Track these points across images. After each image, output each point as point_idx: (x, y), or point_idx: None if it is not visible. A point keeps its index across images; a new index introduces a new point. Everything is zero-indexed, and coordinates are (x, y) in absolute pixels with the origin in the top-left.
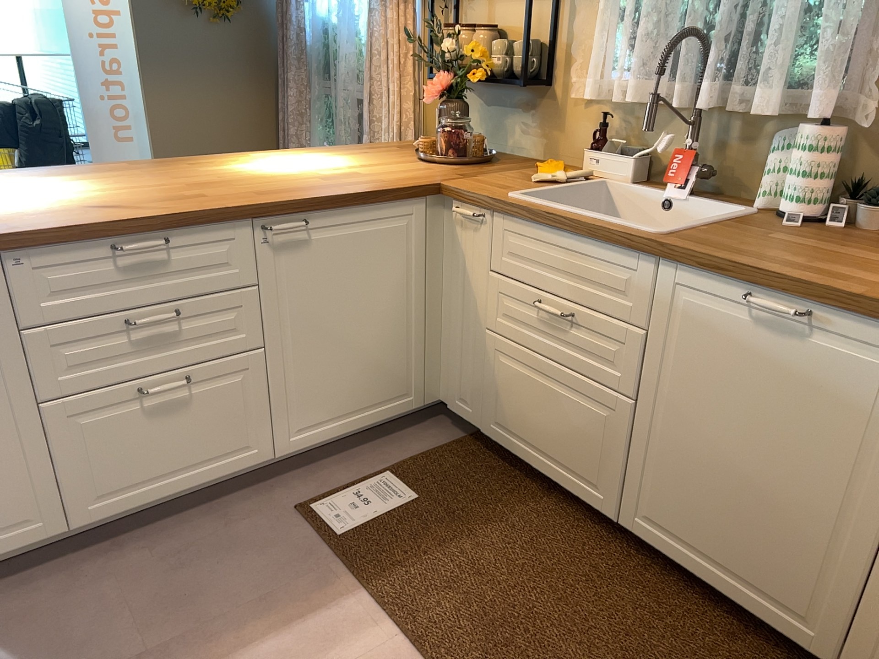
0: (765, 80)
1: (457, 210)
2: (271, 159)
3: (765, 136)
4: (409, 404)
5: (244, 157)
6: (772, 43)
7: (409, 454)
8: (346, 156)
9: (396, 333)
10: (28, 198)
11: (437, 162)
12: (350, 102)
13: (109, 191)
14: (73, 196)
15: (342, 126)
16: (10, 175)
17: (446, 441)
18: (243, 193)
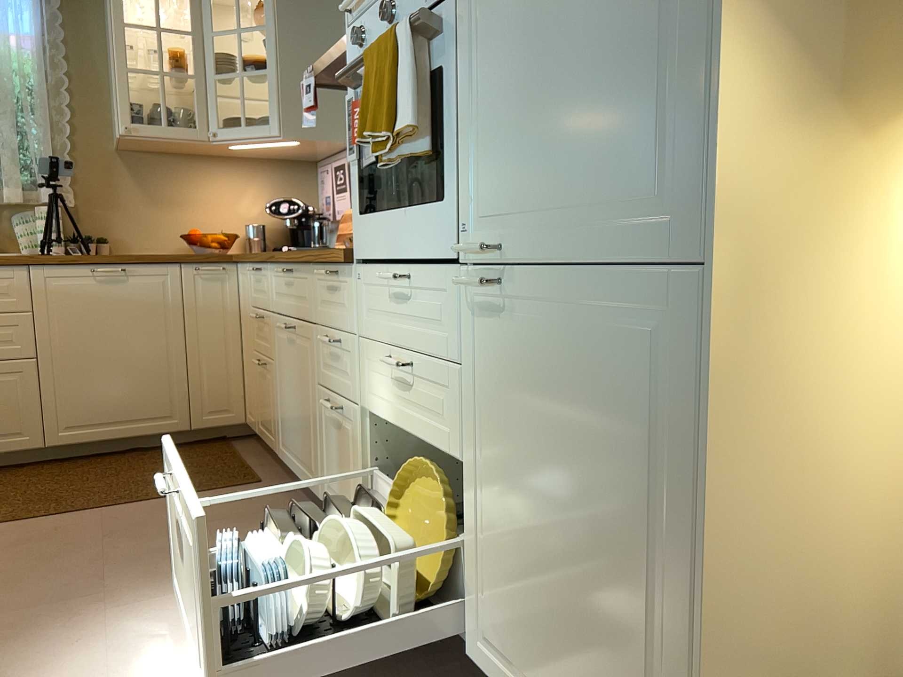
0: (7, 183)
1: None
2: None
3: (6, 217)
4: None
5: None
6: (5, 163)
7: None
8: None
9: None
10: None
11: None
12: None
13: None
14: None
15: None
16: None
17: None
18: None
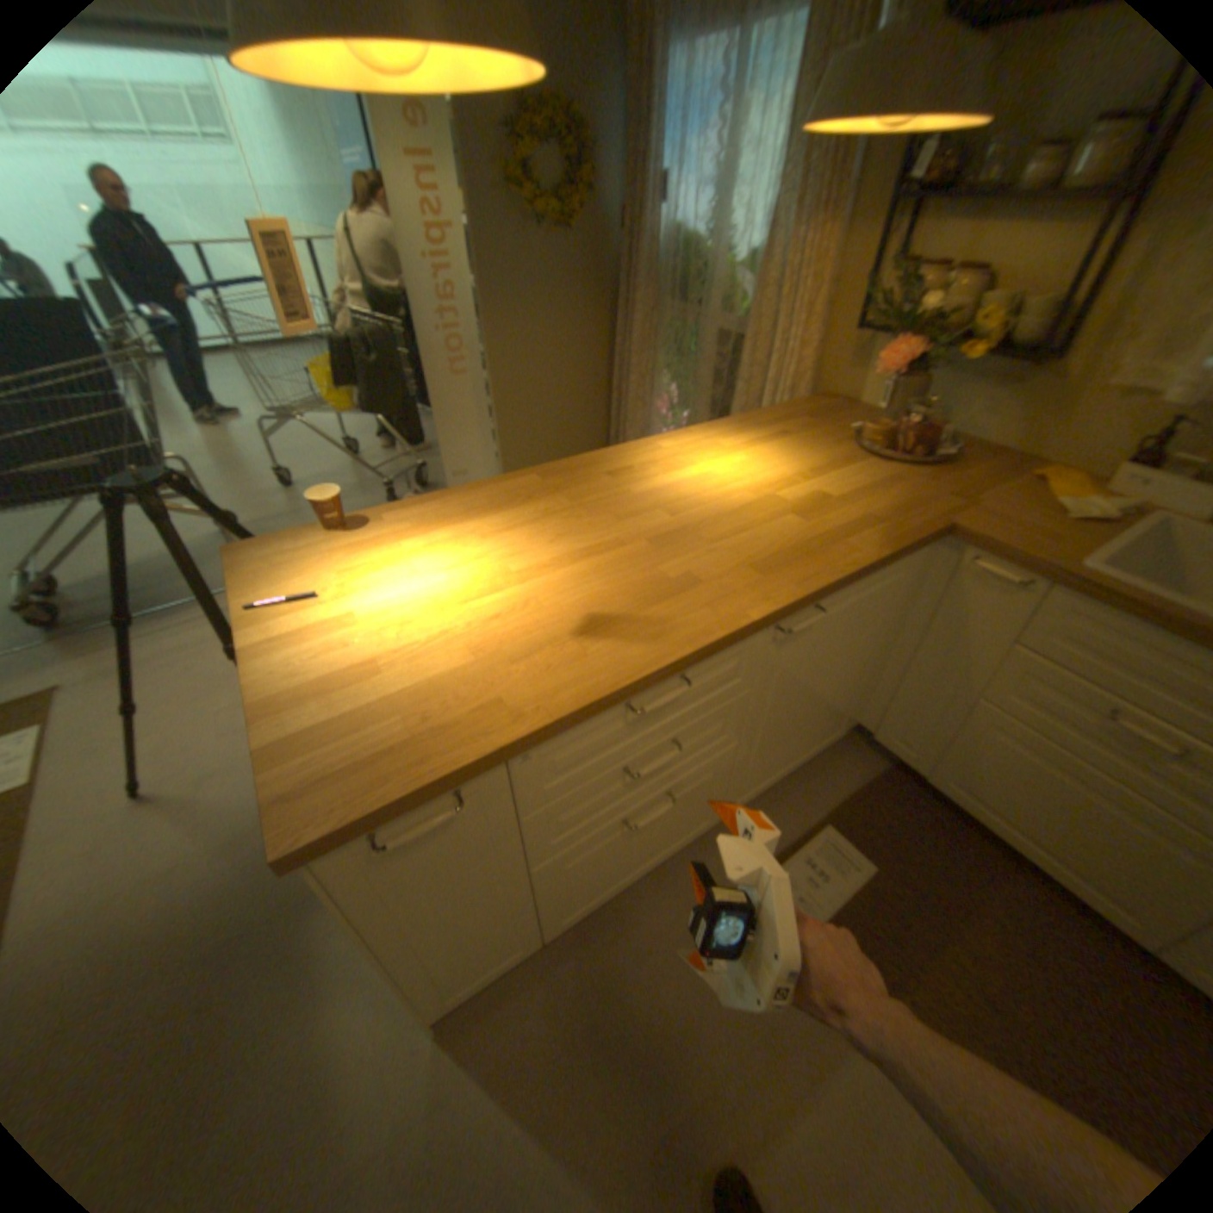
0: None
1: (986, 567)
2: (689, 455)
3: None
4: (836, 738)
5: (655, 451)
6: None
7: (839, 795)
8: (771, 445)
9: (851, 684)
10: (475, 592)
11: (897, 460)
12: (716, 336)
13: (561, 562)
14: (527, 581)
15: (698, 362)
16: (415, 513)
17: (872, 775)
18: (735, 567)
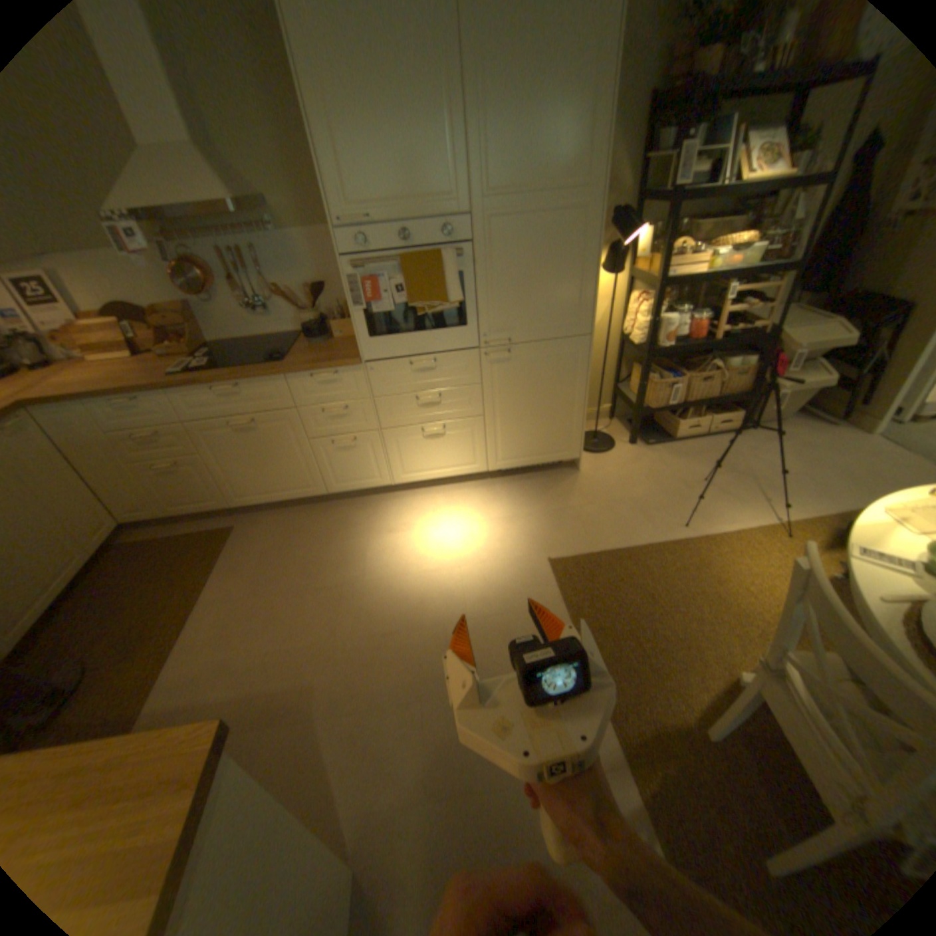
0: None
1: None
2: None
3: None
4: None
5: None
6: None
7: None
8: None
9: None
10: None
11: None
12: None
13: None
14: None
15: None
16: None
17: None
18: None
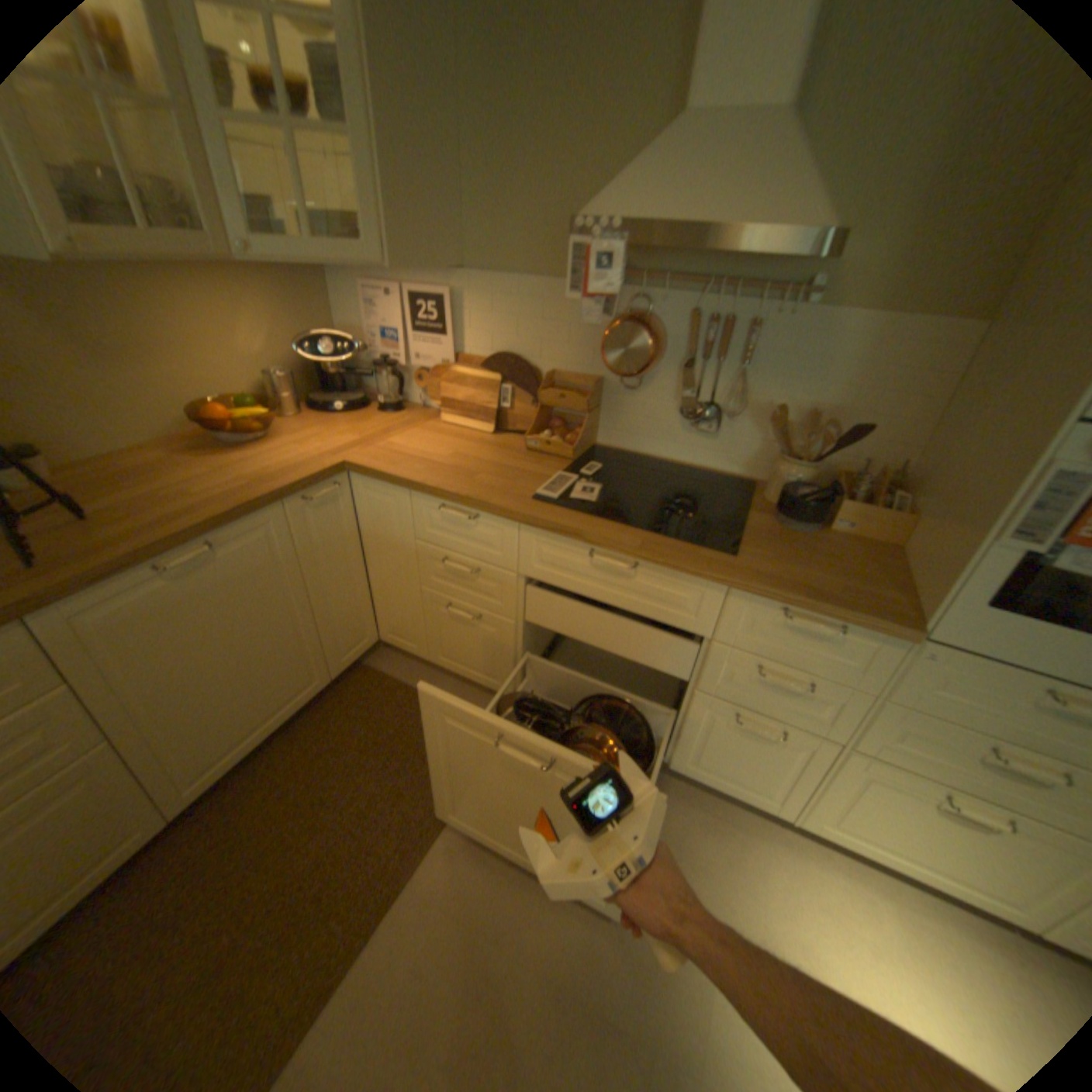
0: None
1: None
2: None
3: None
4: None
5: None
6: None
7: None
8: None
9: None
10: None
11: None
12: None
13: None
14: None
15: None
16: None
17: None
18: None
